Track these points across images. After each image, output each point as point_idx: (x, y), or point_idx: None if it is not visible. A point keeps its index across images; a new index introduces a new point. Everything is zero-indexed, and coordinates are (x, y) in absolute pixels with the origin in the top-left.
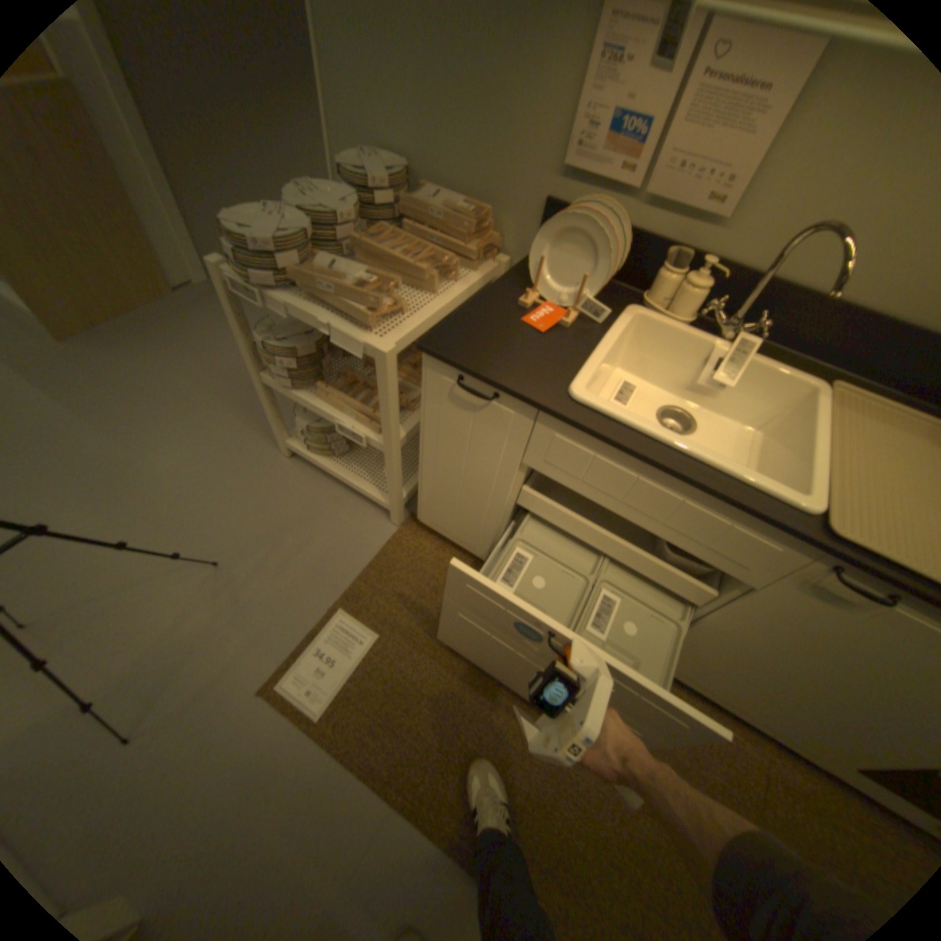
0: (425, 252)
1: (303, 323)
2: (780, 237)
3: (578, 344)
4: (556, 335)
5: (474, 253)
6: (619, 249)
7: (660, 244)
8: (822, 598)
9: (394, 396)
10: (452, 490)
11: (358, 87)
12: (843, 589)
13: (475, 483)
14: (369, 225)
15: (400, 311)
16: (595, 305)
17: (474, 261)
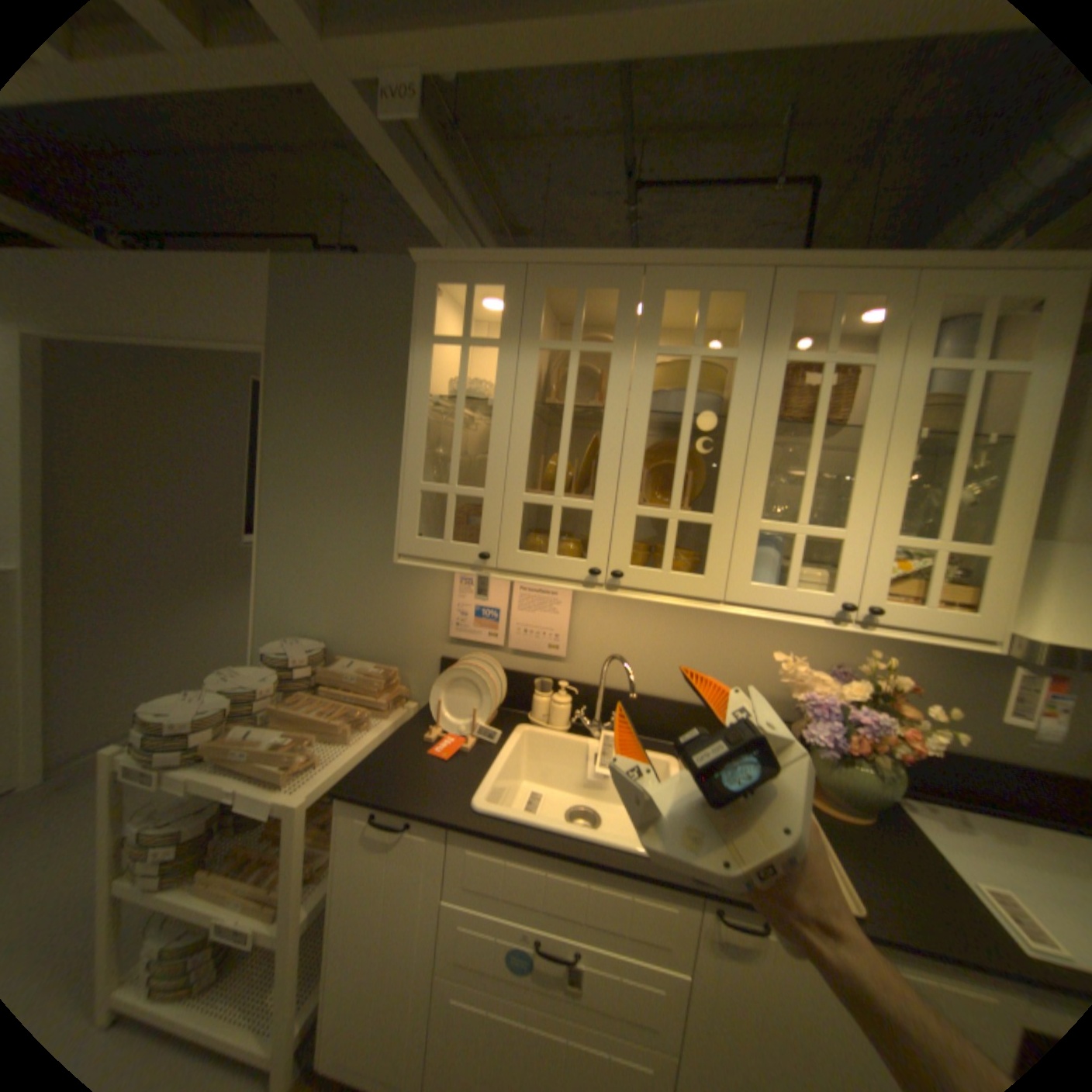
0: (340, 710)
1: (195, 800)
2: (598, 665)
3: (478, 764)
4: (459, 759)
5: (385, 704)
6: (497, 687)
7: (528, 678)
8: (732, 958)
9: (297, 863)
10: (366, 978)
11: (289, 601)
12: (736, 937)
13: (394, 951)
14: (288, 695)
15: (313, 765)
16: (489, 729)
17: (385, 711)
